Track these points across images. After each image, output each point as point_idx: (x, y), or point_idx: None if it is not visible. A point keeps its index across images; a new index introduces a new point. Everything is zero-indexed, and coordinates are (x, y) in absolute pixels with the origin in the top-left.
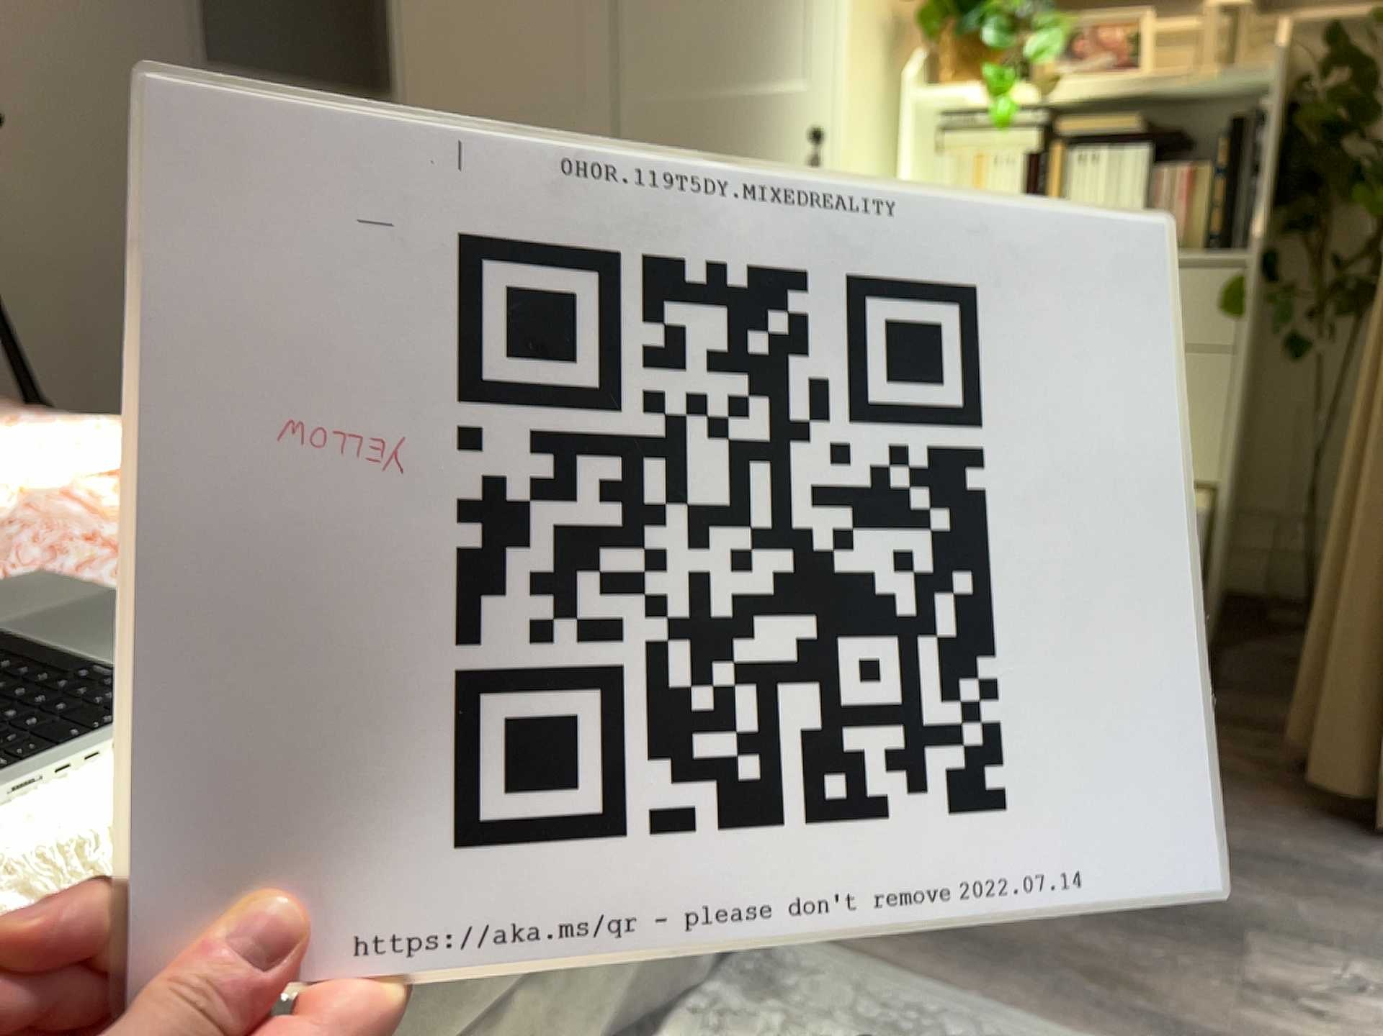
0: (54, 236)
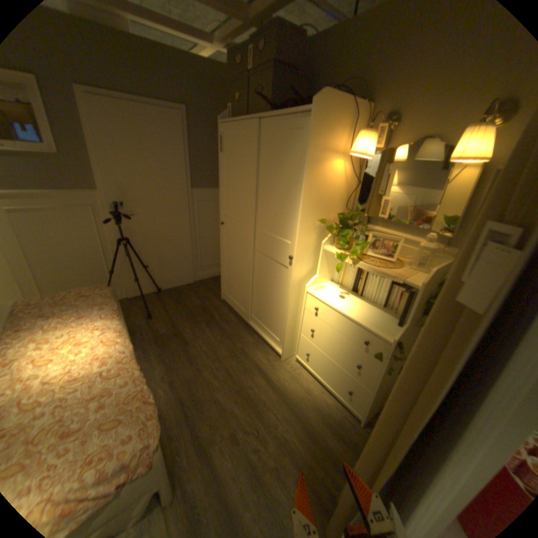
0: (153, 230)
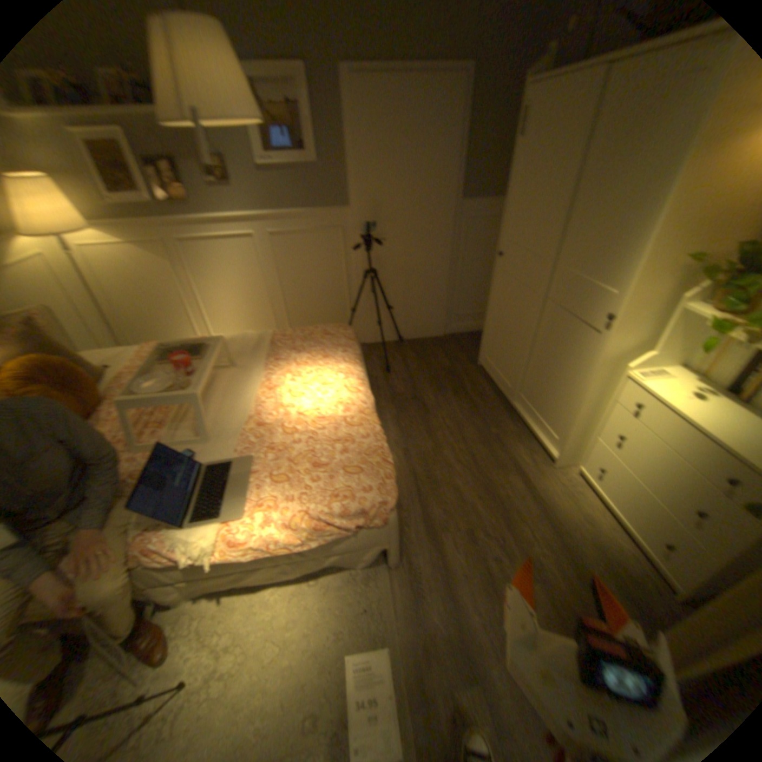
0: (405, 262)
